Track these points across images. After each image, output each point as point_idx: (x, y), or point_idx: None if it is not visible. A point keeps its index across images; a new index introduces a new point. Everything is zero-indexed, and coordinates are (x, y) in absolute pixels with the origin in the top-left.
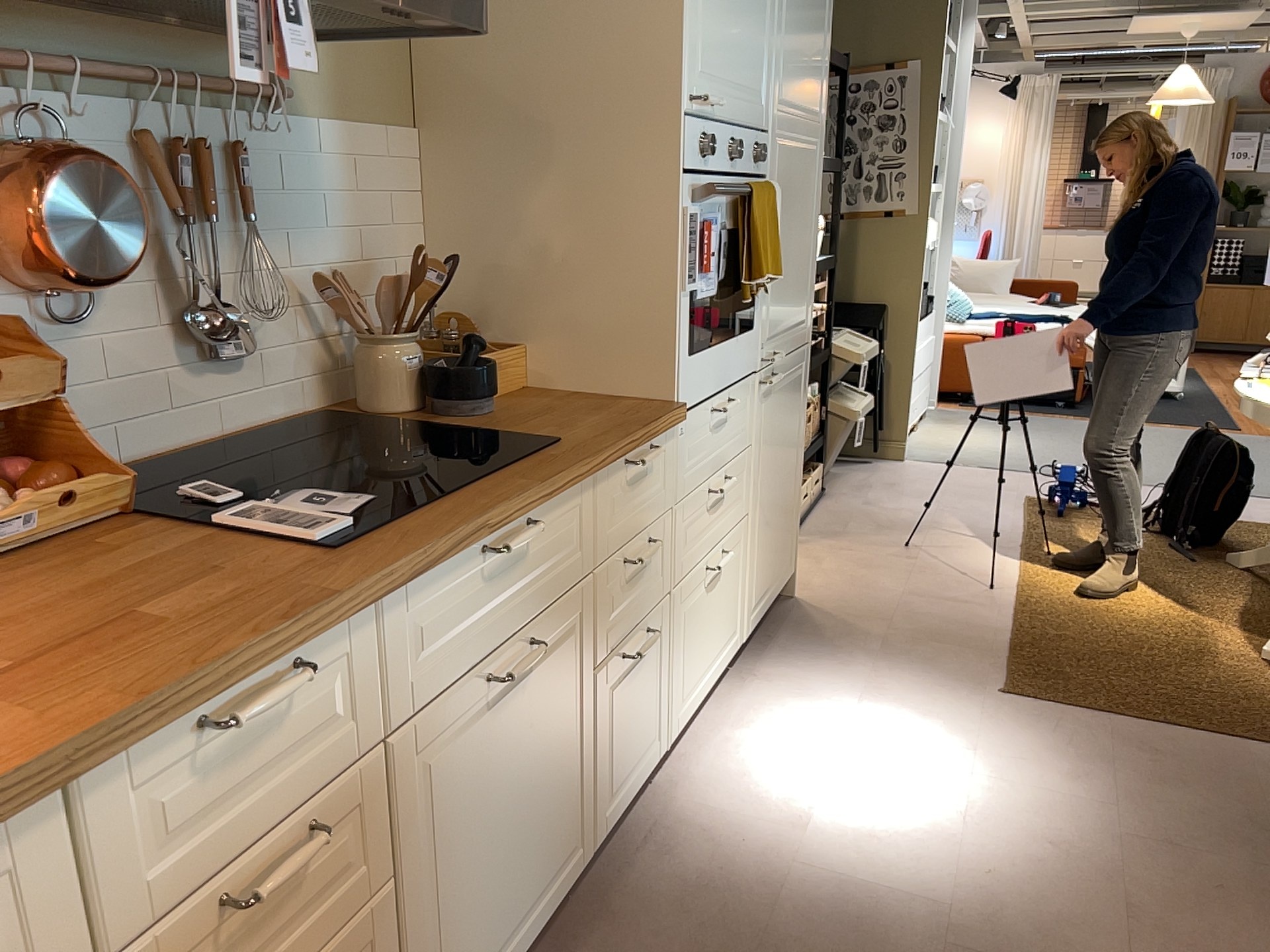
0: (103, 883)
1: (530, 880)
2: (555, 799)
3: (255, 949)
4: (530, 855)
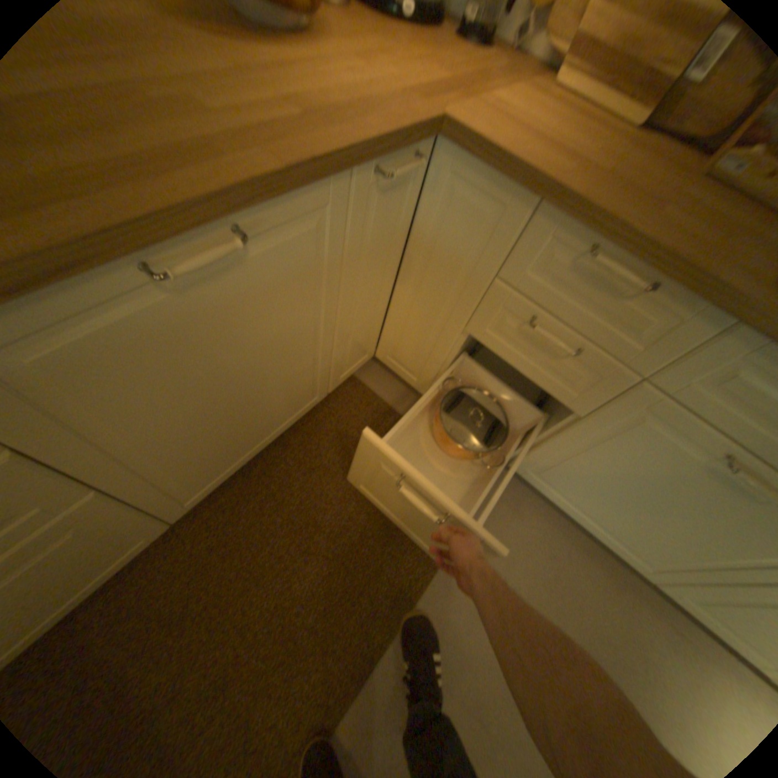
0: (525, 254)
1: (623, 528)
2: (679, 545)
3: (532, 350)
4: (636, 526)
